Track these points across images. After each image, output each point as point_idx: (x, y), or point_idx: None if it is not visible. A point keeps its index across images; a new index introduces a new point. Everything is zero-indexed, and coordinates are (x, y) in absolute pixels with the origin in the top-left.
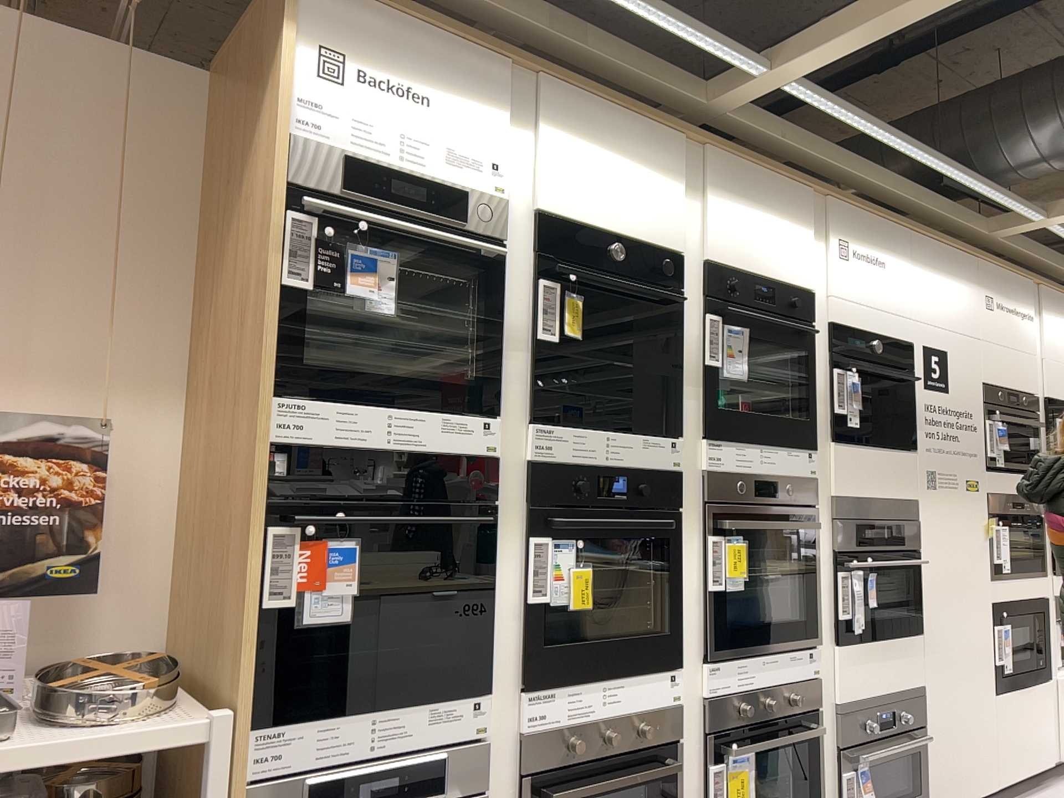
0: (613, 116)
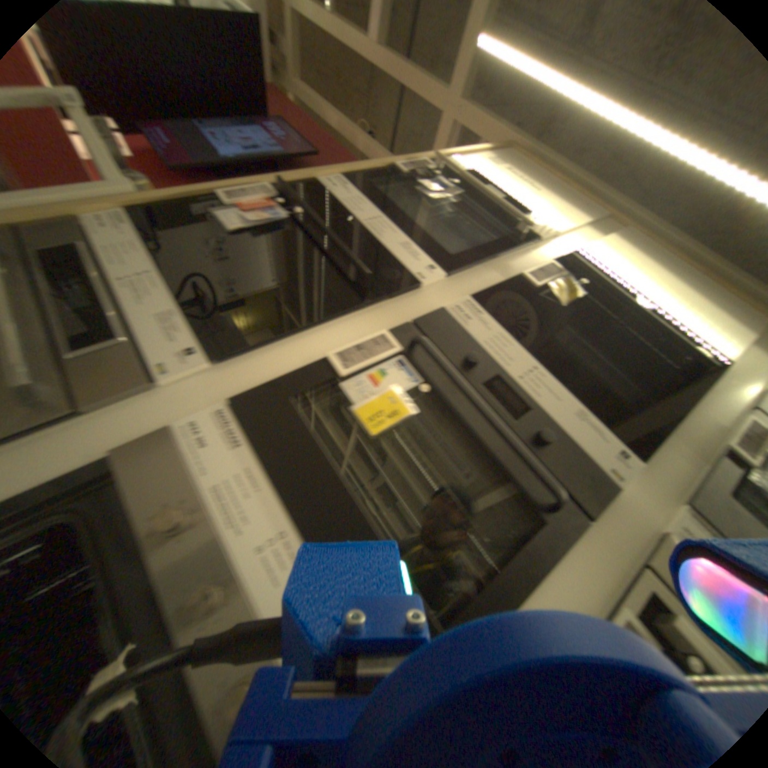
0: (683, 271)
